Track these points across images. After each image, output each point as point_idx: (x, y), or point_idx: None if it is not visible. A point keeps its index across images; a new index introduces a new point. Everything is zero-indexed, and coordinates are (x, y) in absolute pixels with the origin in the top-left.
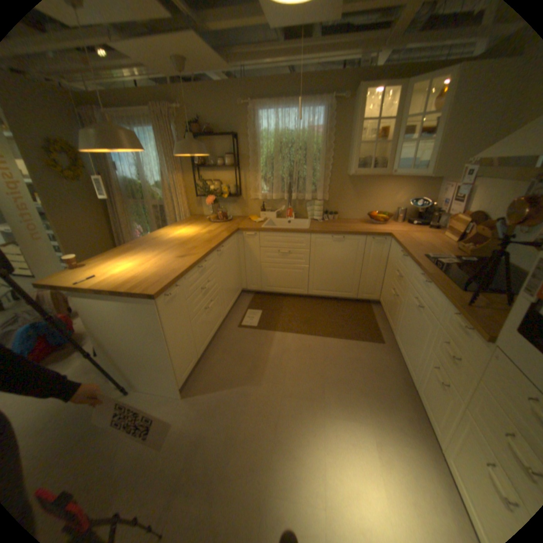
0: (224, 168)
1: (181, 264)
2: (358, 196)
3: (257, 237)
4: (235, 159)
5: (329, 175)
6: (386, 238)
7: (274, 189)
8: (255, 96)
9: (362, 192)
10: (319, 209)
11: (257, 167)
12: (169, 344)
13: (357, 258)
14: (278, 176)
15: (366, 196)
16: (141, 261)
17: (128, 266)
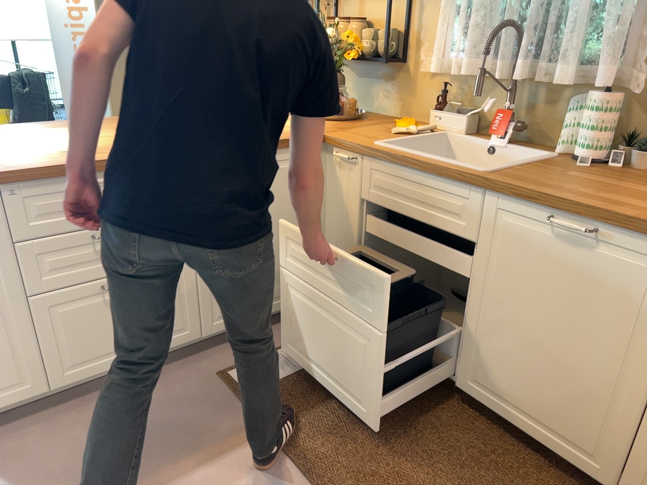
0: None
1: (41, 161)
2: None
3: (357, 167)
4: None
5: None
6: None
7: (471, 42)
8: None
9: None
10: (592, 123)
11: None
12: None
13: (644, 336)
14: (490, 3)
15: None
16: (29, 141)
17: None
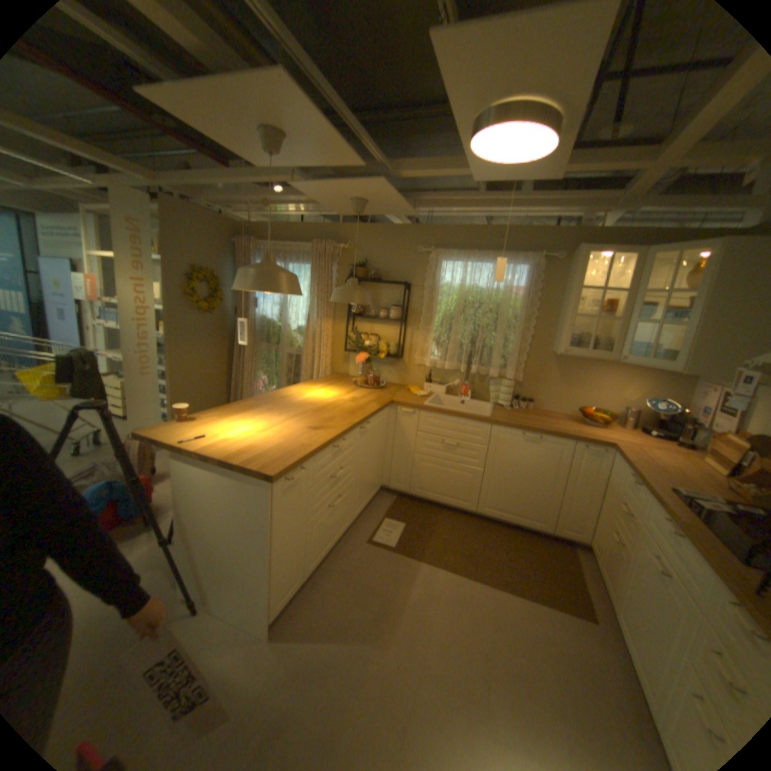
0: (387, 321)
1: (312, 438)
2: (566, 382)
3: (415, 416)
4: (403, 312)
5: (528, 349)
6: (607, 449)
7: (449, 355)
8: (441, 244)
9: (574, 377)
10: (507, 392)
11: (429, 326)
12: (273, 551)
13: (560, 472)
14: (456, 340)
15: (578, 383)
16: (262, 424)
17: (246, 429)
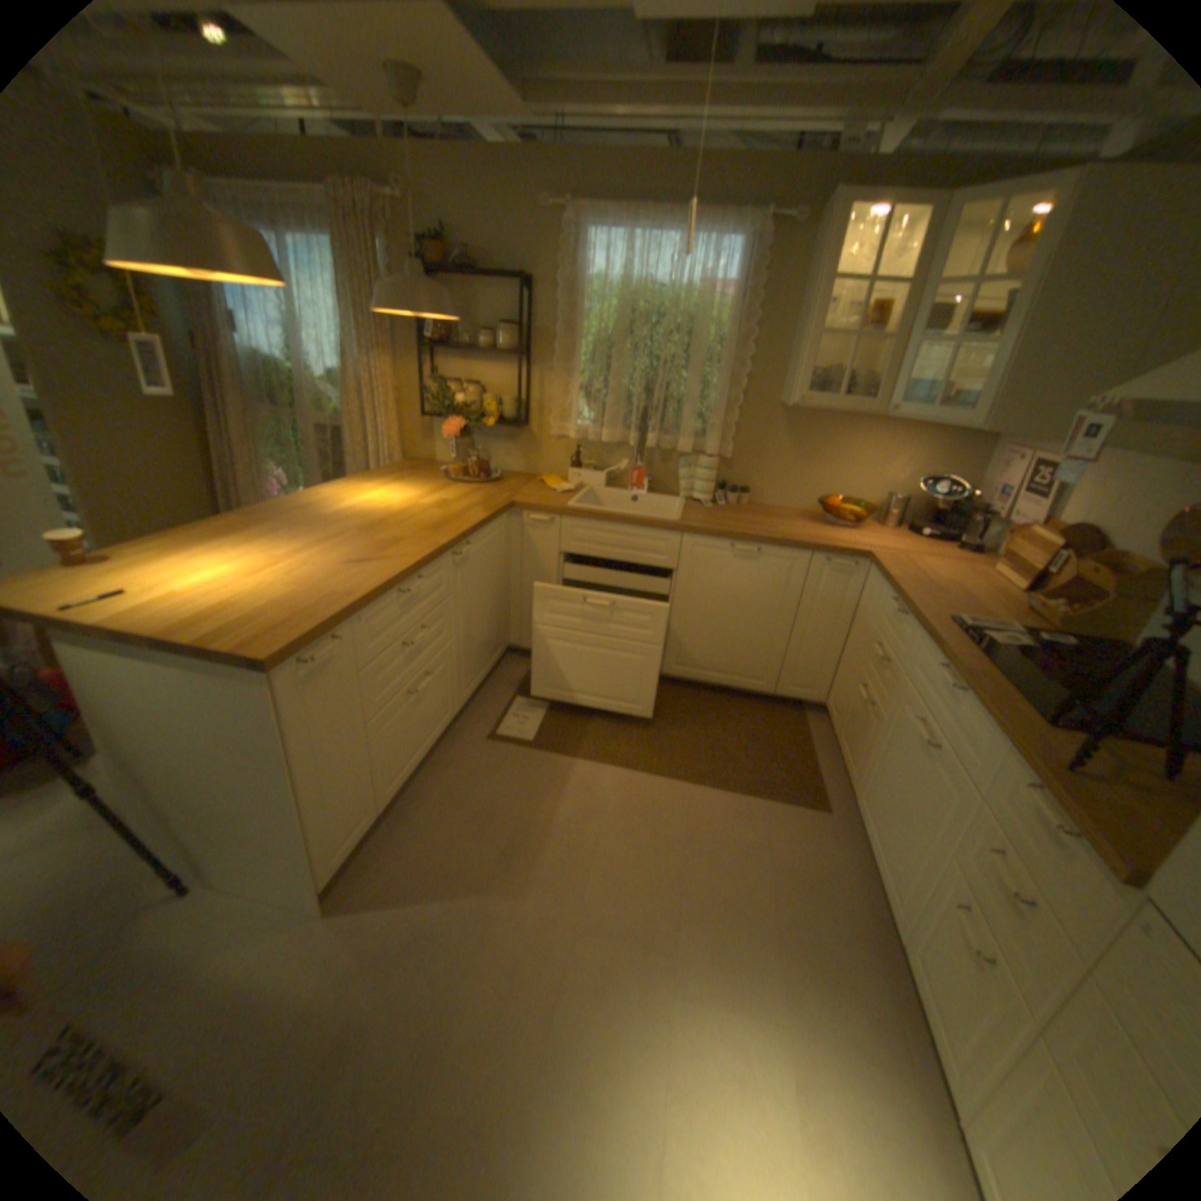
0: (493, 355)
1: (354, 581)
2: (800, 456)
3: (554, 528)
4: (522, 338)
5: (740, 400)
6: (858, 562)
7: (608, 417)
8: (583, 191)
9: (812, 447)
10: (707, 478)
11: (571, 362)
12: (299, 786)
13: (786, 602)
14: (620, 388)
15: (818, 458)
16: (254, 561)
17: (218, 572)
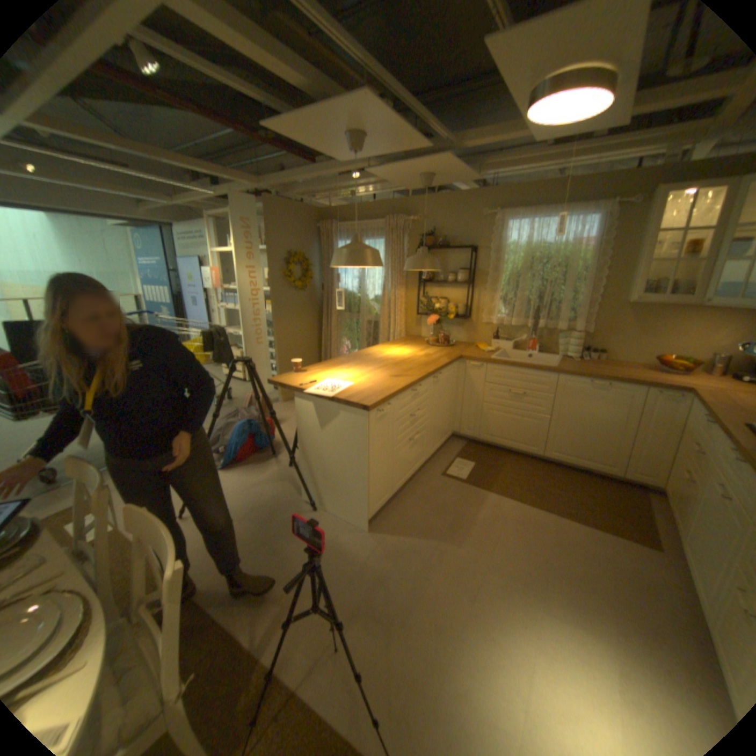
0: (455, 284)
1: (395, 383)
2: (643, 330)
3: (483, 369)
4: (470, 275)
5: (599, 299)
6: (684, 394)
7: (516, 312)
8: (506, 204)
9: (652, 325)
10: (577, 344)
11: (496, 285)
12: (370, 464)
13: (631, 418)
14: (523, 297)
15: (657, 331)
16: (355, 374)
17: (344, 377)
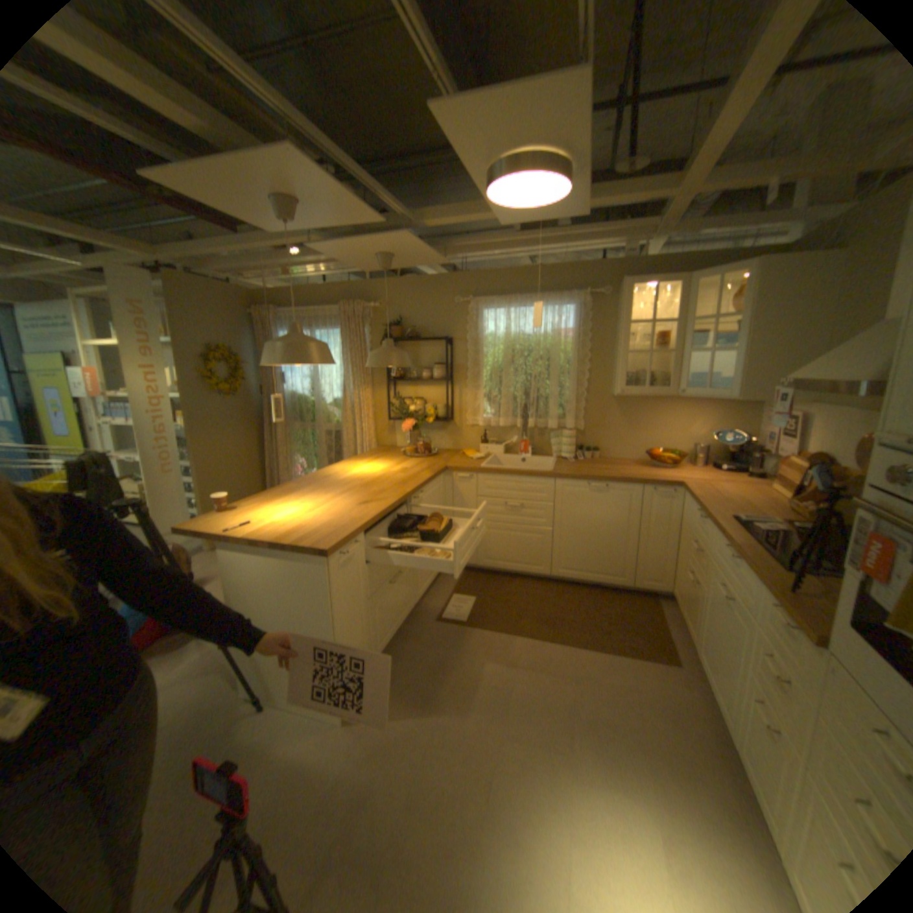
0: (431, 382)
1: (364, 512)
2: (630, 424)
3: (473, 480)
4: (448, 370)
5: (585, 394)
6: (676, 489)
7: (502, 411)
8: (479, 292)
9: (637, 419)
10: (569, 443)
11: (478, 381)
12: (336, 629)
13: (631, 520)
14: (509, 394)
15: (642, 425)
16: (309, 505)
17: (292, 511)
